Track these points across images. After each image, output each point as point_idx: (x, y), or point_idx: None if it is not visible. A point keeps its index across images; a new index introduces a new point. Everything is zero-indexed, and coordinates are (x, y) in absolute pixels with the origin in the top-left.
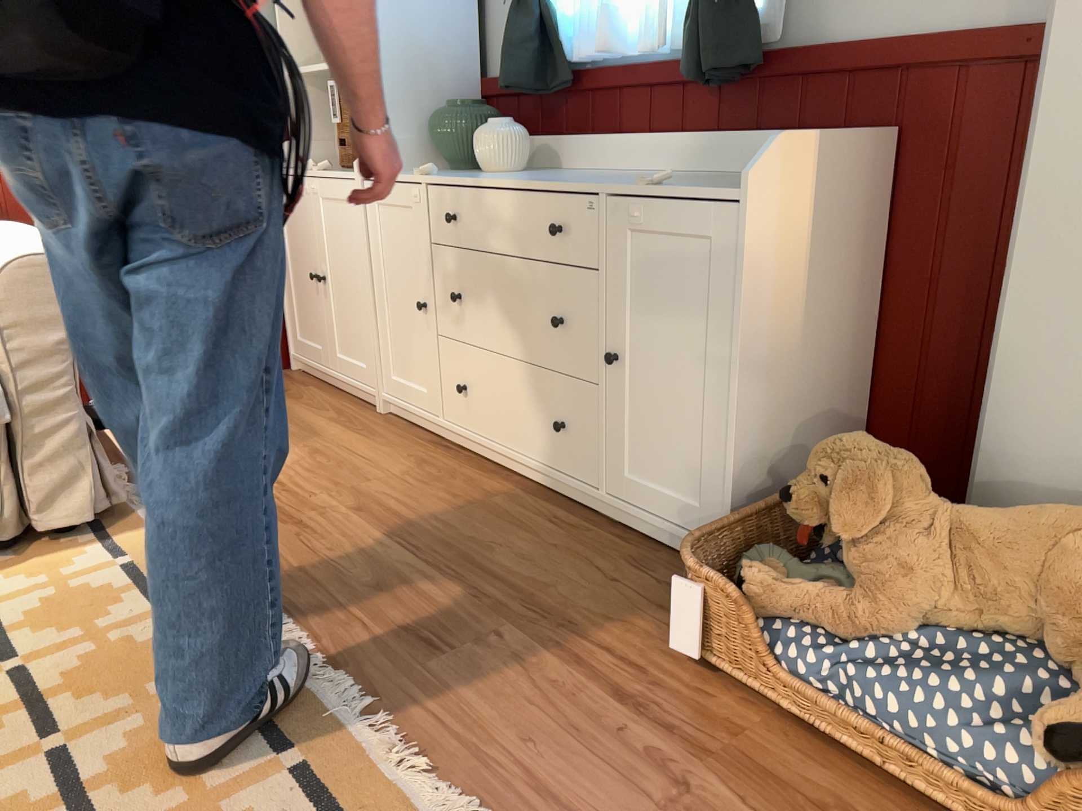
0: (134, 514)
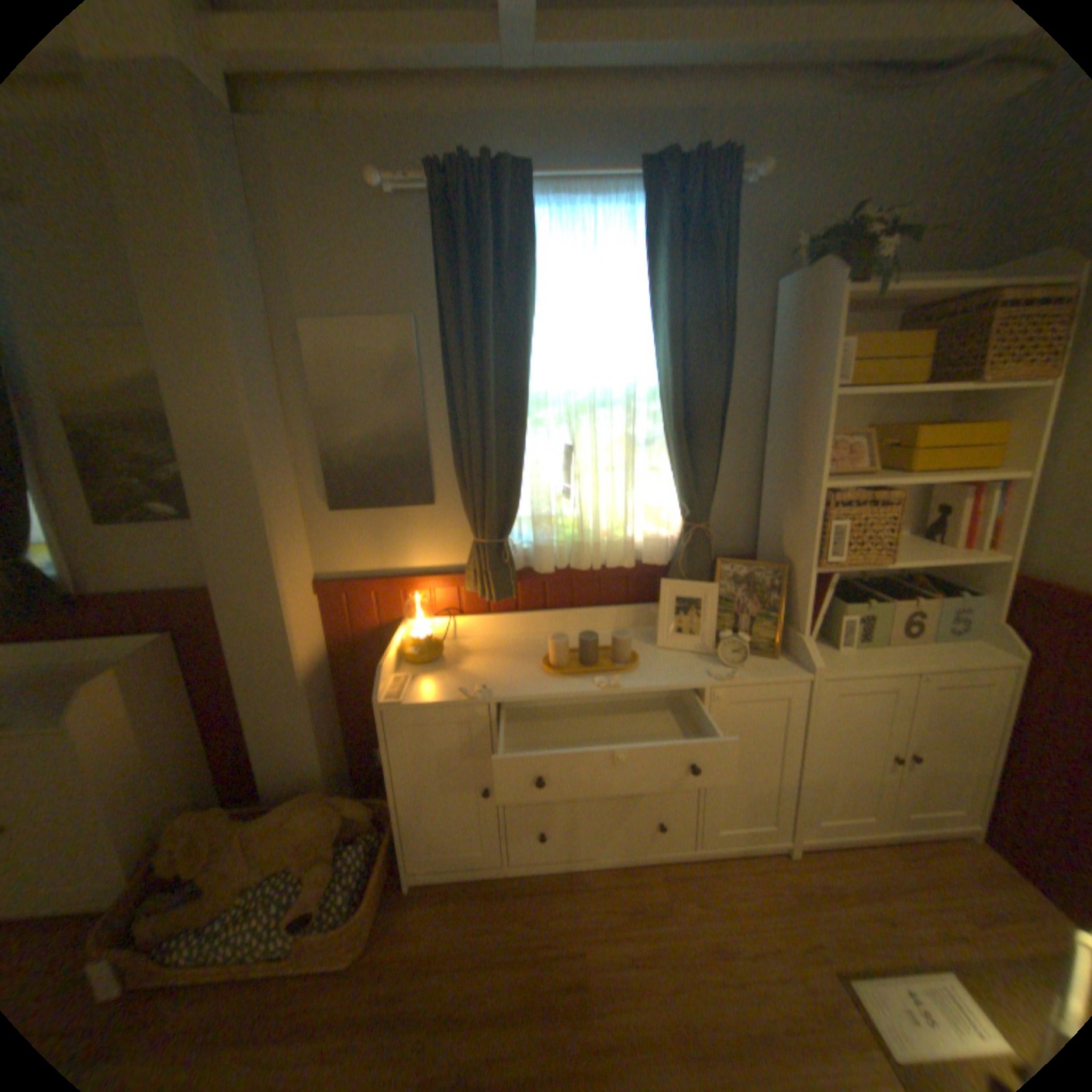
0: None
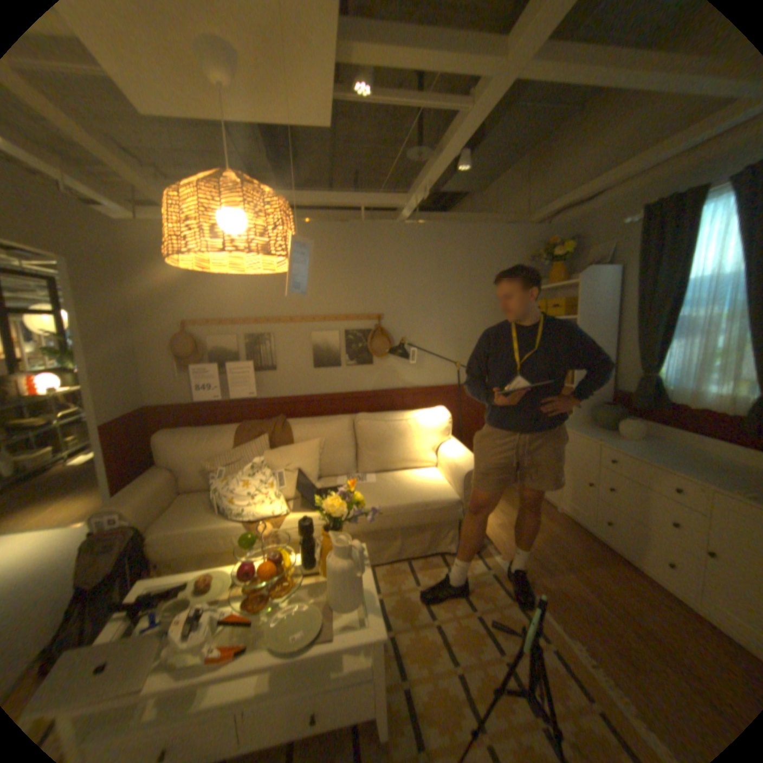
0: (486, 549)
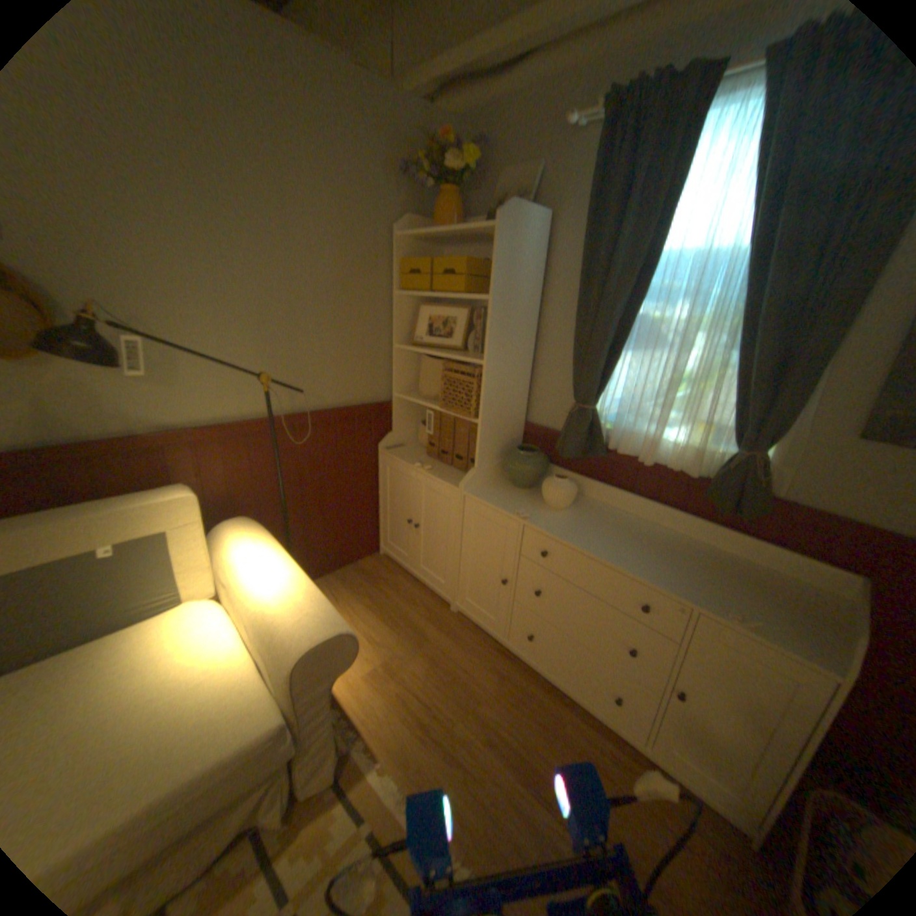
0: (349, 757)
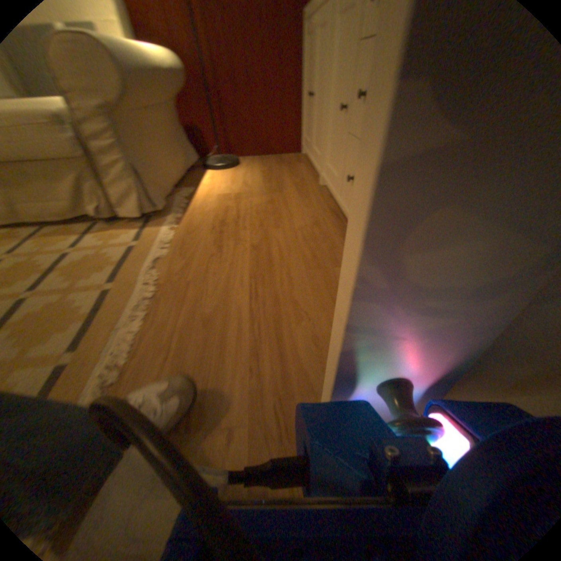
0: (167, 217)
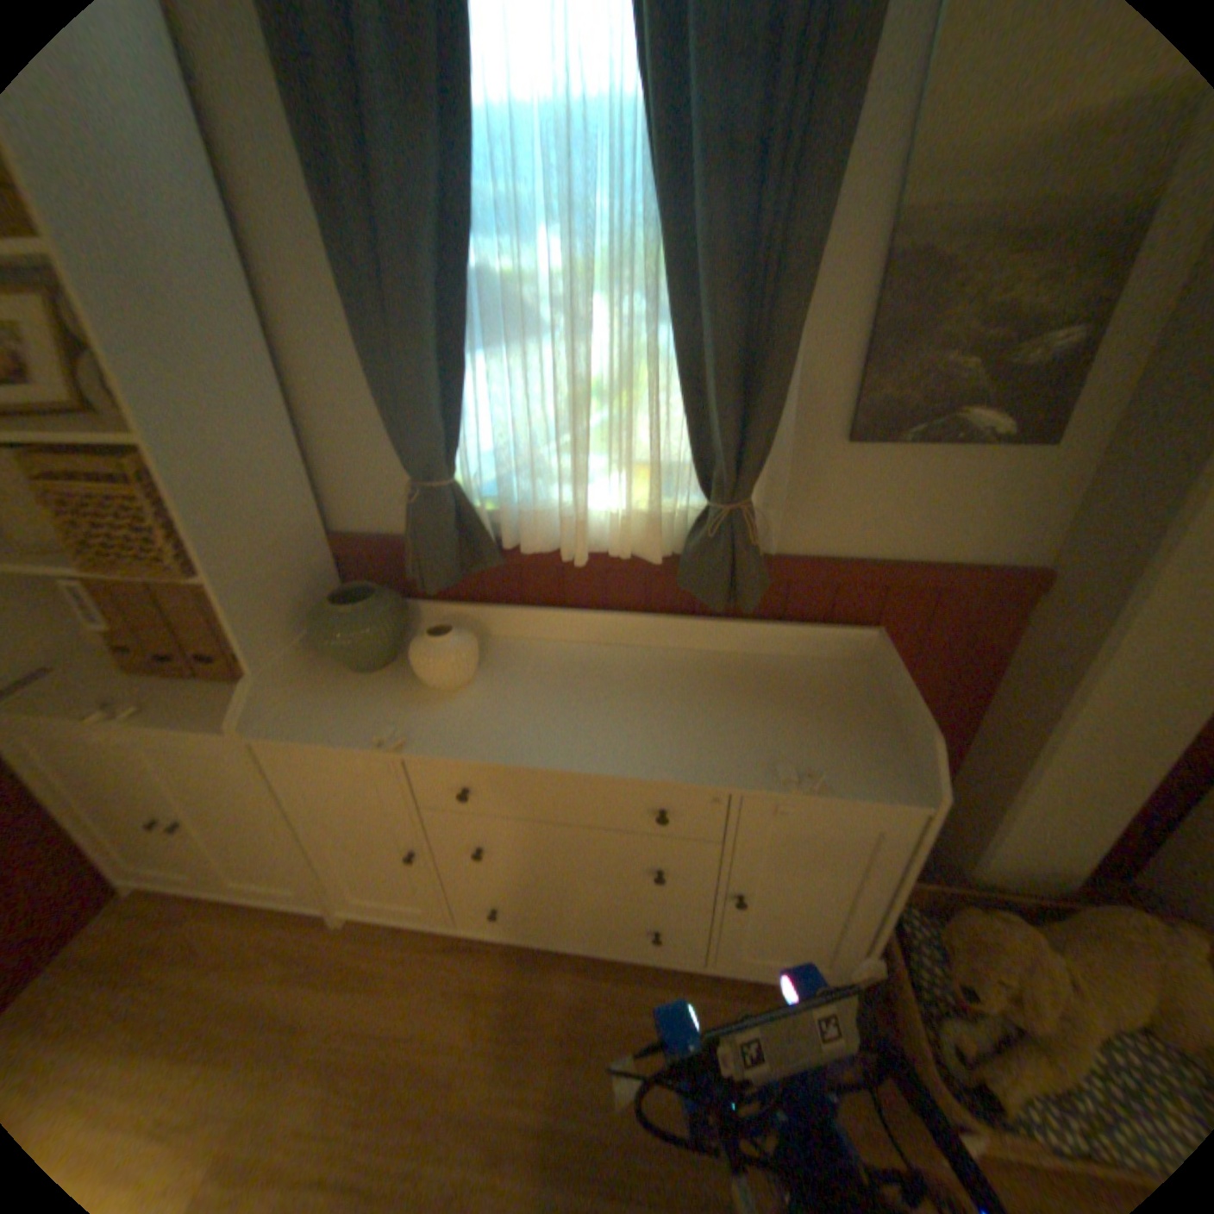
0: None
